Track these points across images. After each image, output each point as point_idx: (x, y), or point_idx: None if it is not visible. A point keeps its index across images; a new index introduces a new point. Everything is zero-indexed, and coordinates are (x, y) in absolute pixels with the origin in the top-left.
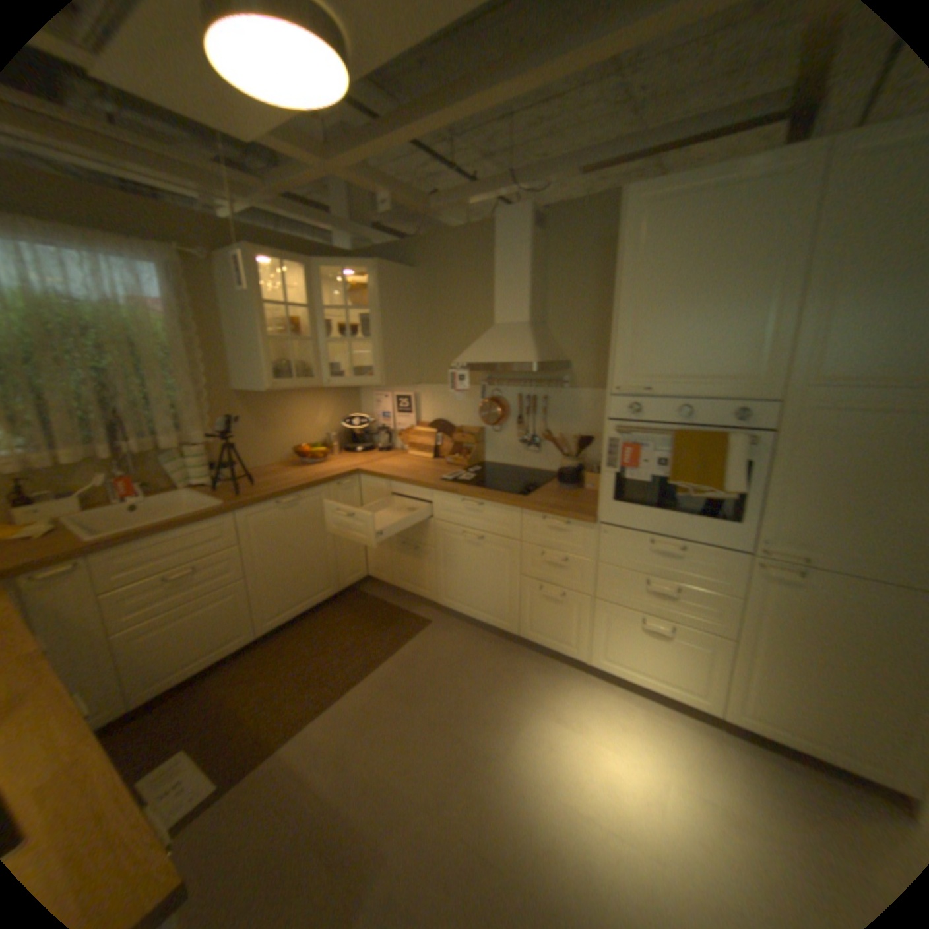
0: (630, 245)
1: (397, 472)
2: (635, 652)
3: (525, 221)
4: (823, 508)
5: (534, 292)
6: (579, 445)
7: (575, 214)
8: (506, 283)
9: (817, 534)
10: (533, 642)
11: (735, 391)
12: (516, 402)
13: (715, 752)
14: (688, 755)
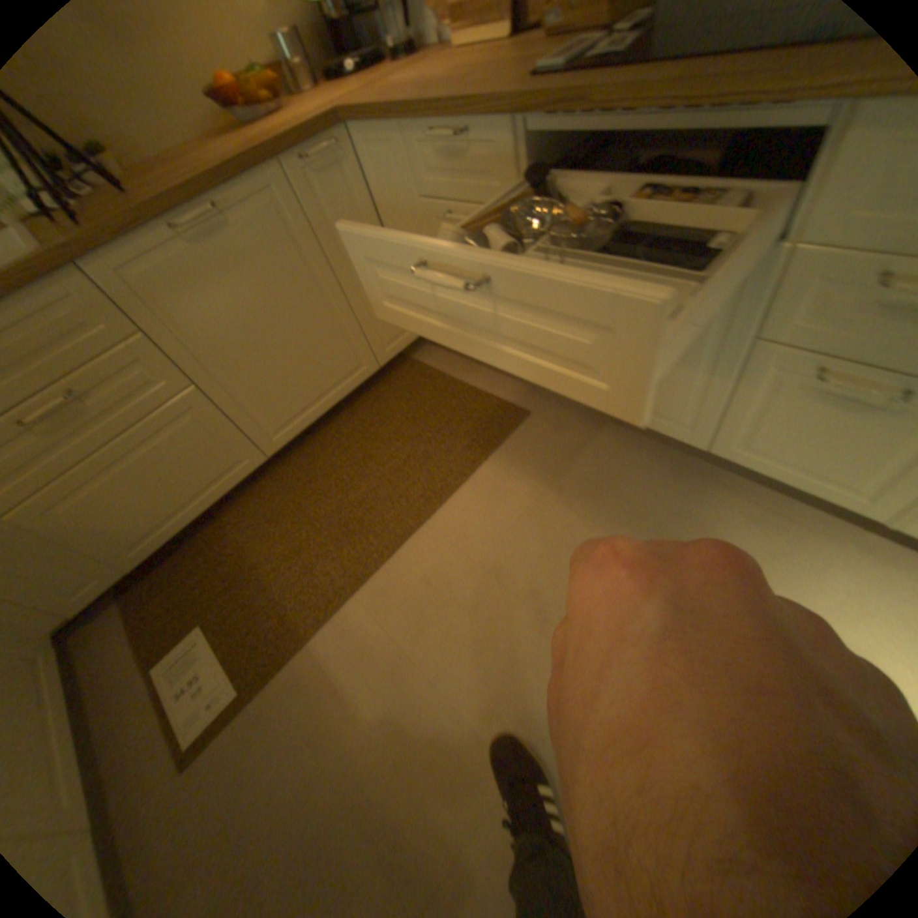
0: None
1: (424, 87)
2: None
3: None
4: None
5: None
6: None
7: None
8: None
9: None
10: (746, 468)
11: None
12: None
13: None
14: None
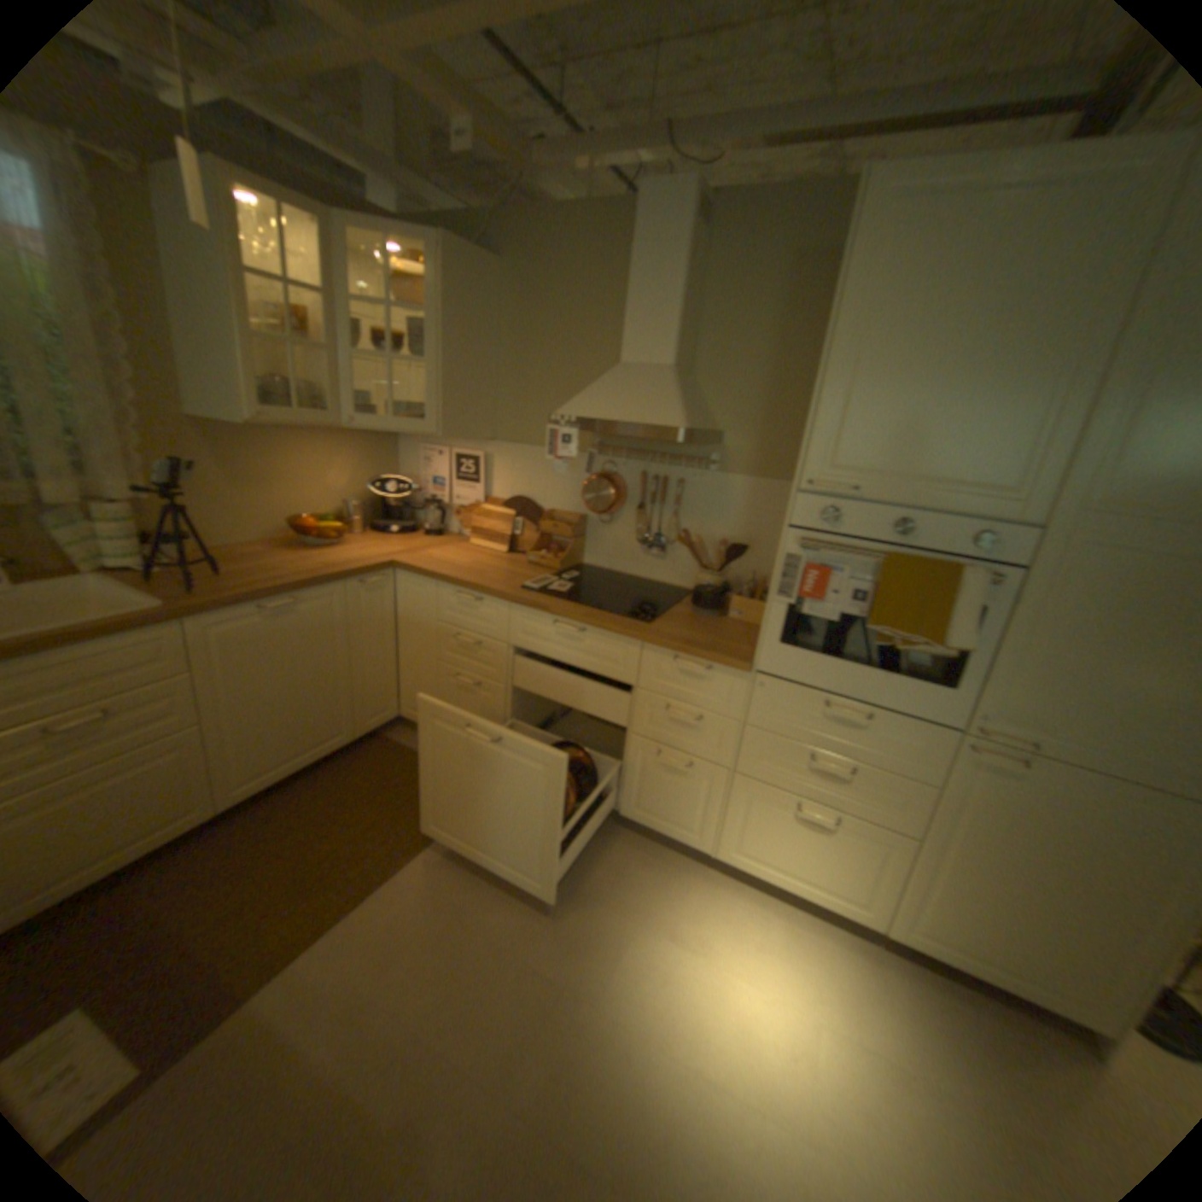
0: (865, 263)
1: (456, 571)
2: (781, 846)
3: (687, 207)
4: (1072, 680)
5: (686, 323)
6: (724, 555)
7: (760, 209)
8: (647, 302)
9: (1057, 714)
10: (640, 825)
11: (983, 506)
12: (640, 483)
13: (874, 978)
14: (842, 984)
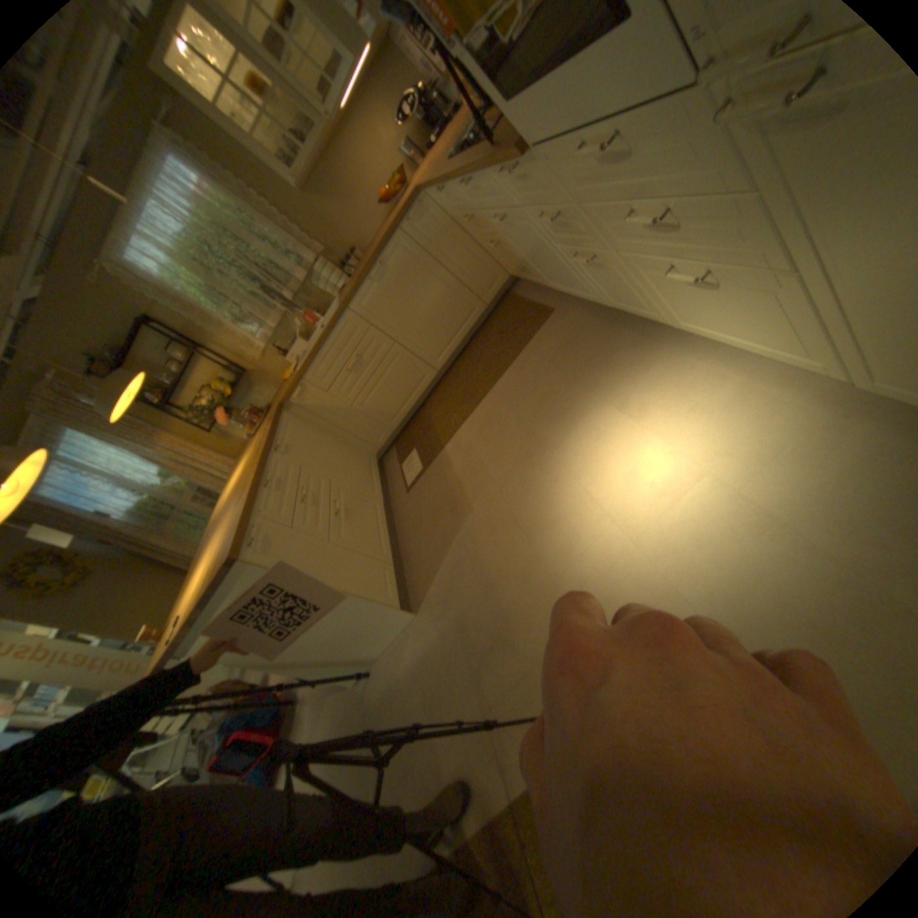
0: None
1: (434, 165)
2: (701, 306)
3: None
4: None
5: None
6: None
7: None
8: None
9: None
10: (627, 308)
11: None
12: None
13: (830, 428)
14: (772, 435)
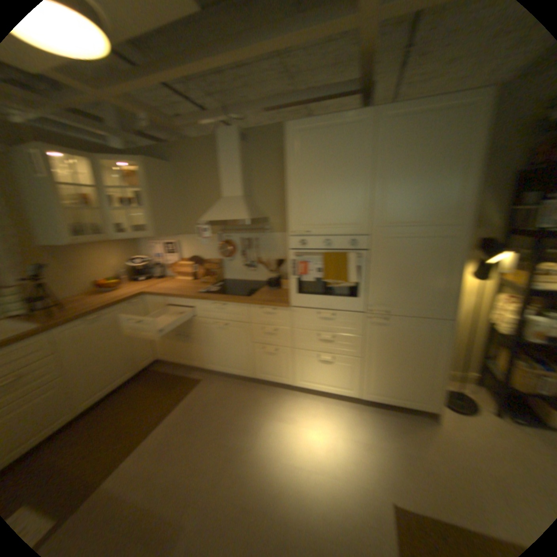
0: (290, 155)
1: (167, 291)
2: (315, 374)
3: (232, 137)
4: (390, 286)
5: (242, 179)
6: (276, 265)
7: (261, 134)
8: (225, 173)
9: (389, 299)
10: (261, 380)
11: (347, 231)
12: (238, 242)
13: (357, 416)
14: (345, 421)
